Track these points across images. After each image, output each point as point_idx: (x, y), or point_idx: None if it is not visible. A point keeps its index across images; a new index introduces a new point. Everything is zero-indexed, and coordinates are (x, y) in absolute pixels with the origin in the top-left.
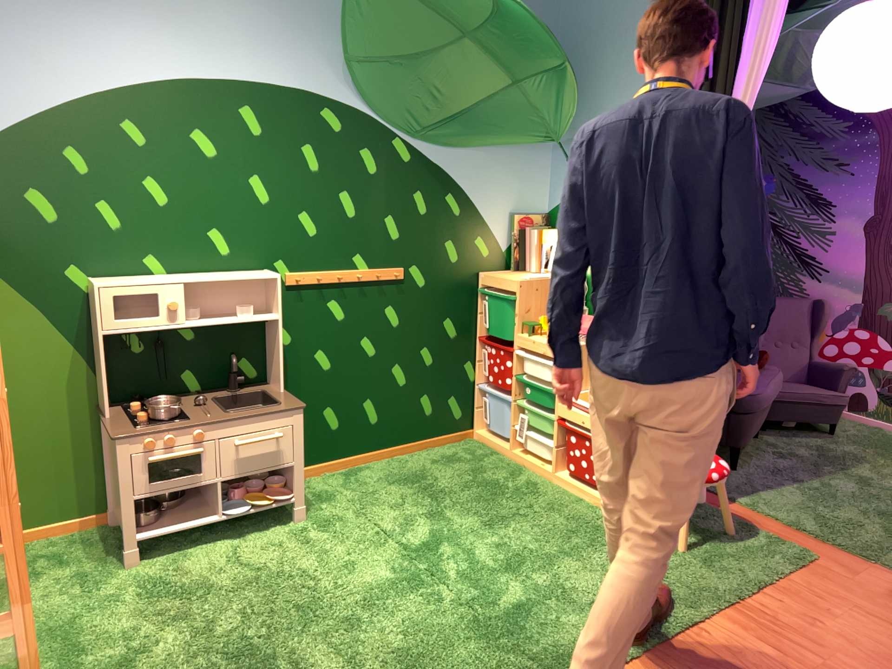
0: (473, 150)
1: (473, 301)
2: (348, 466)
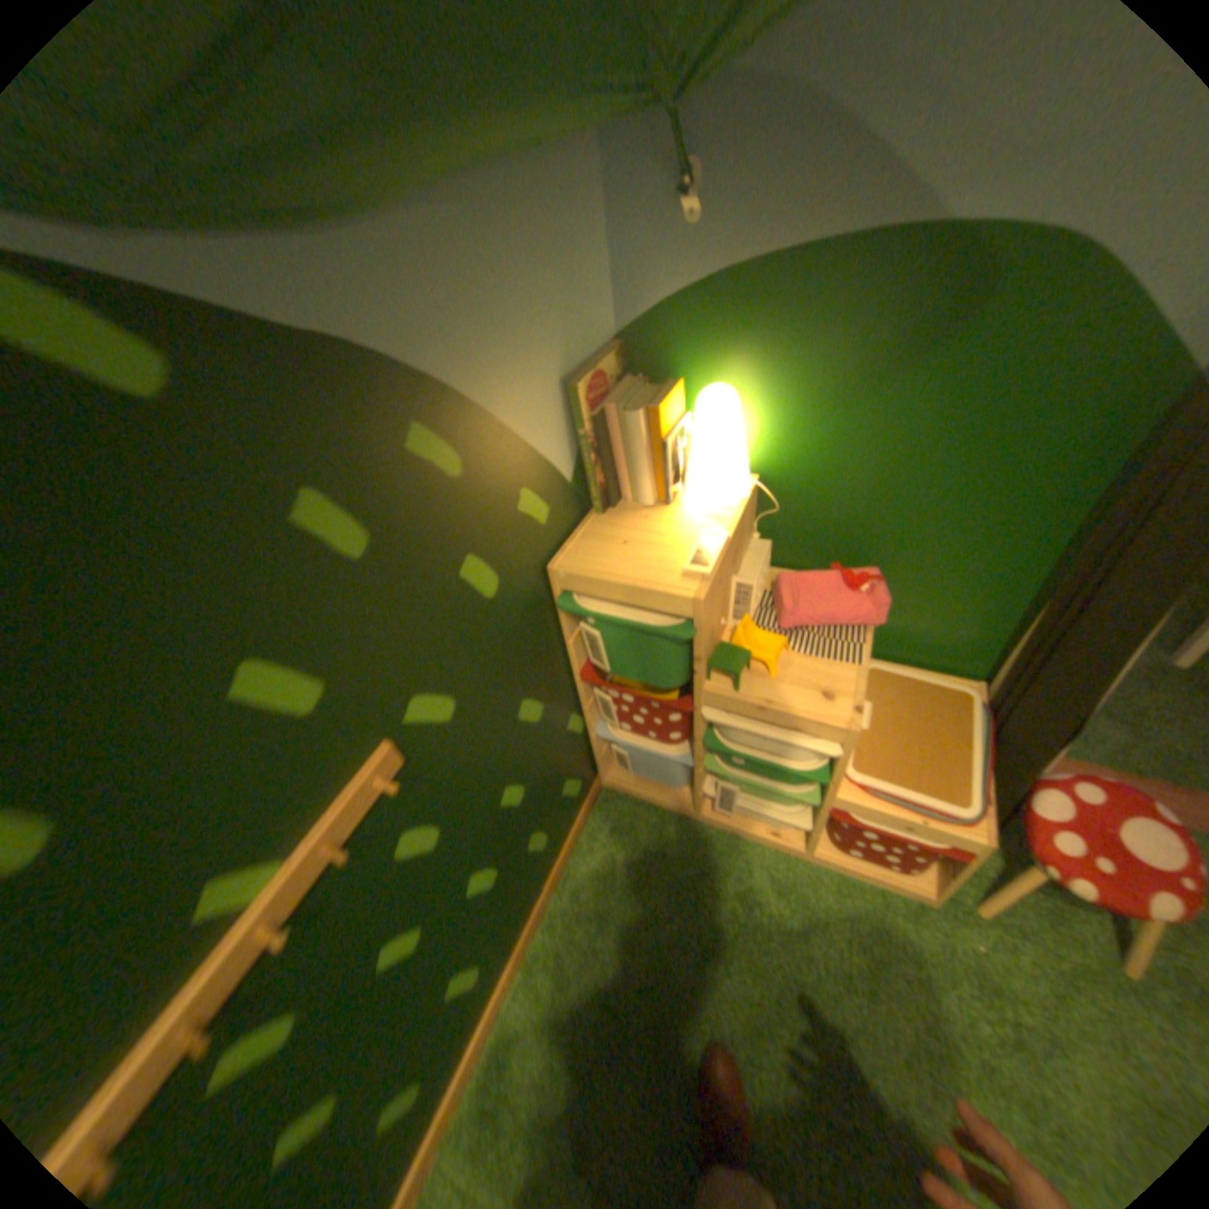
0: (425, 203)
1: (551, 627)
2: (468, 1073)
